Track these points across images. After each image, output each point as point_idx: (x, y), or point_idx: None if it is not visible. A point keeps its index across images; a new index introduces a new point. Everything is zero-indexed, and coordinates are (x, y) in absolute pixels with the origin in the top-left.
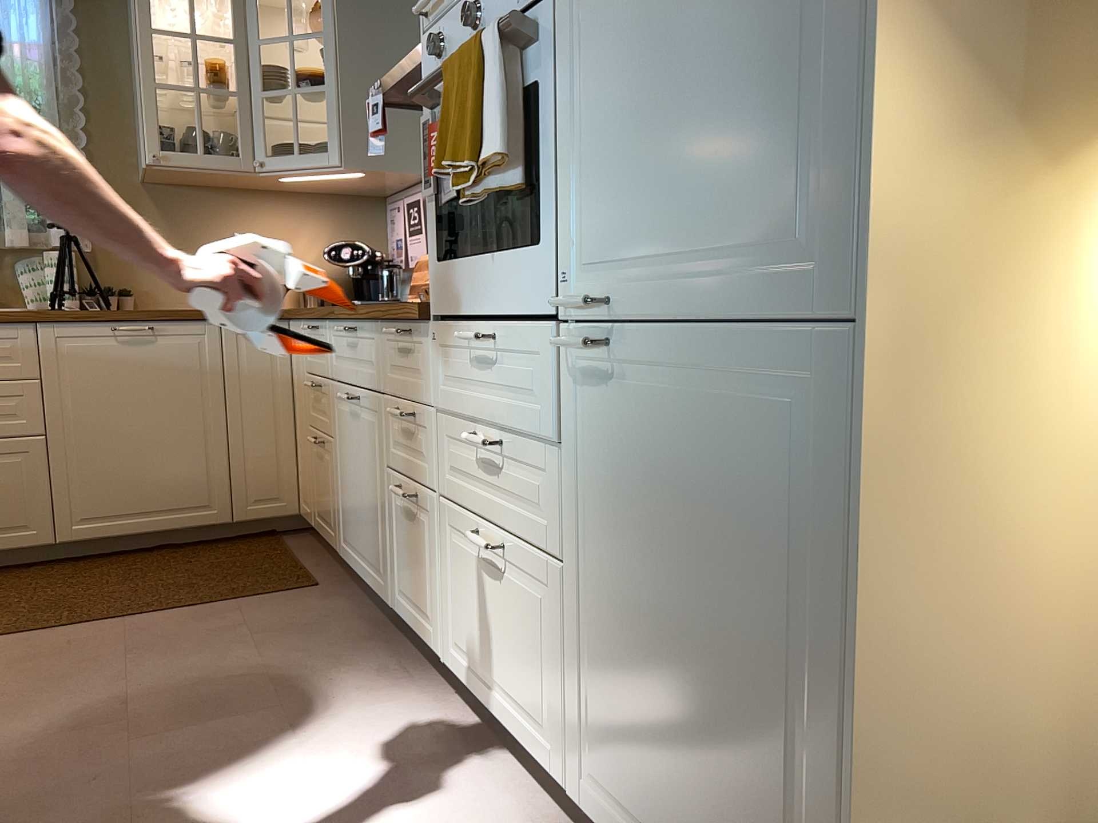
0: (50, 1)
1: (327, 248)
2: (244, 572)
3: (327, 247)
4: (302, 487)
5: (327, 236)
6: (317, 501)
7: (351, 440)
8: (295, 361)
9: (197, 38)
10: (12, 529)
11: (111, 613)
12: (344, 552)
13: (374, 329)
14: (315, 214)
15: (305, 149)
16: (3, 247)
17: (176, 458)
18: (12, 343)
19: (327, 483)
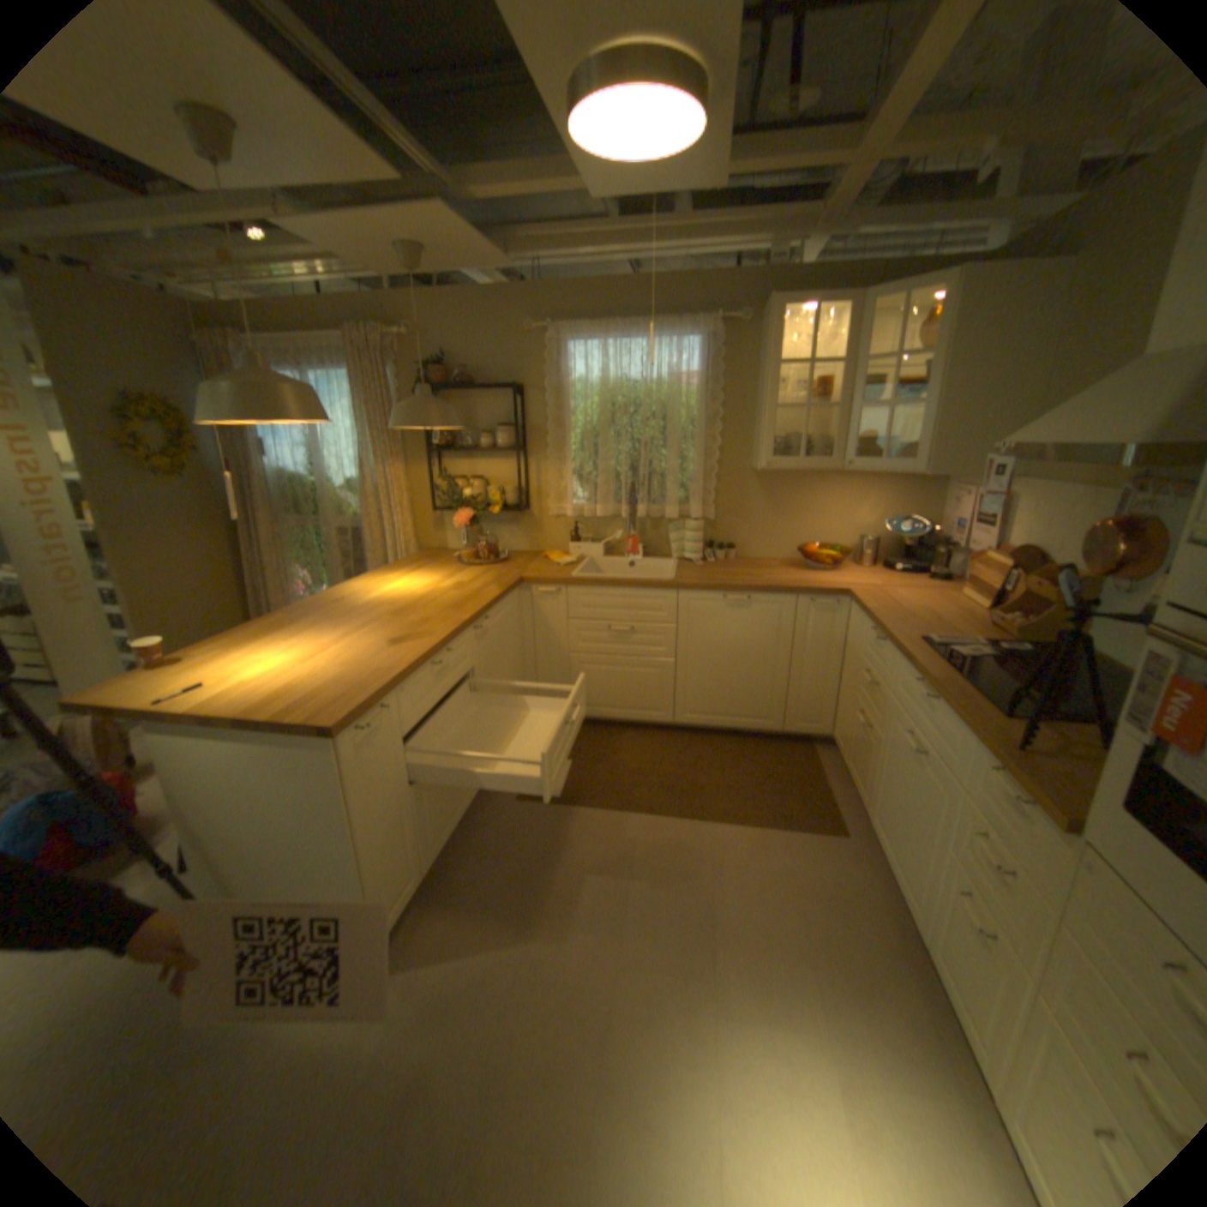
0: (708, 338)
1: (888, 520)
2: (789, 793)
3: (887, 512)
4: (838, 723)
5: (888, 504)
6: (853, 755)
7: (906, 769)
8: (851, 634)
9: (812, 357)
10: (651, 710)
11: (703, 811)
12: (876, 829)
13: (966, 729)
14: (881, 486)
15: (887, 442)
16: (661, 516)
17: (752, 685)
18: (662, 601)
19: (868, 758)
